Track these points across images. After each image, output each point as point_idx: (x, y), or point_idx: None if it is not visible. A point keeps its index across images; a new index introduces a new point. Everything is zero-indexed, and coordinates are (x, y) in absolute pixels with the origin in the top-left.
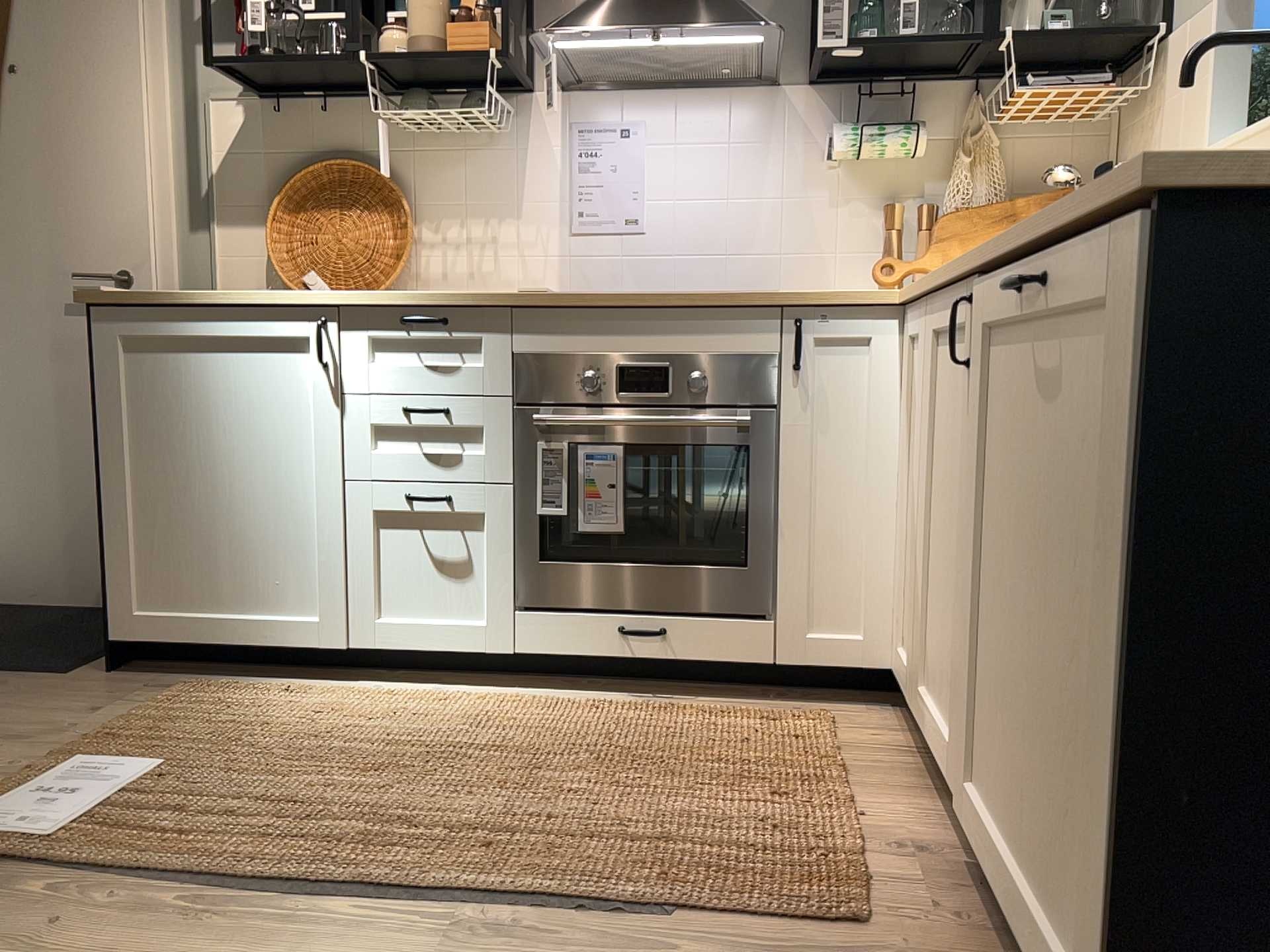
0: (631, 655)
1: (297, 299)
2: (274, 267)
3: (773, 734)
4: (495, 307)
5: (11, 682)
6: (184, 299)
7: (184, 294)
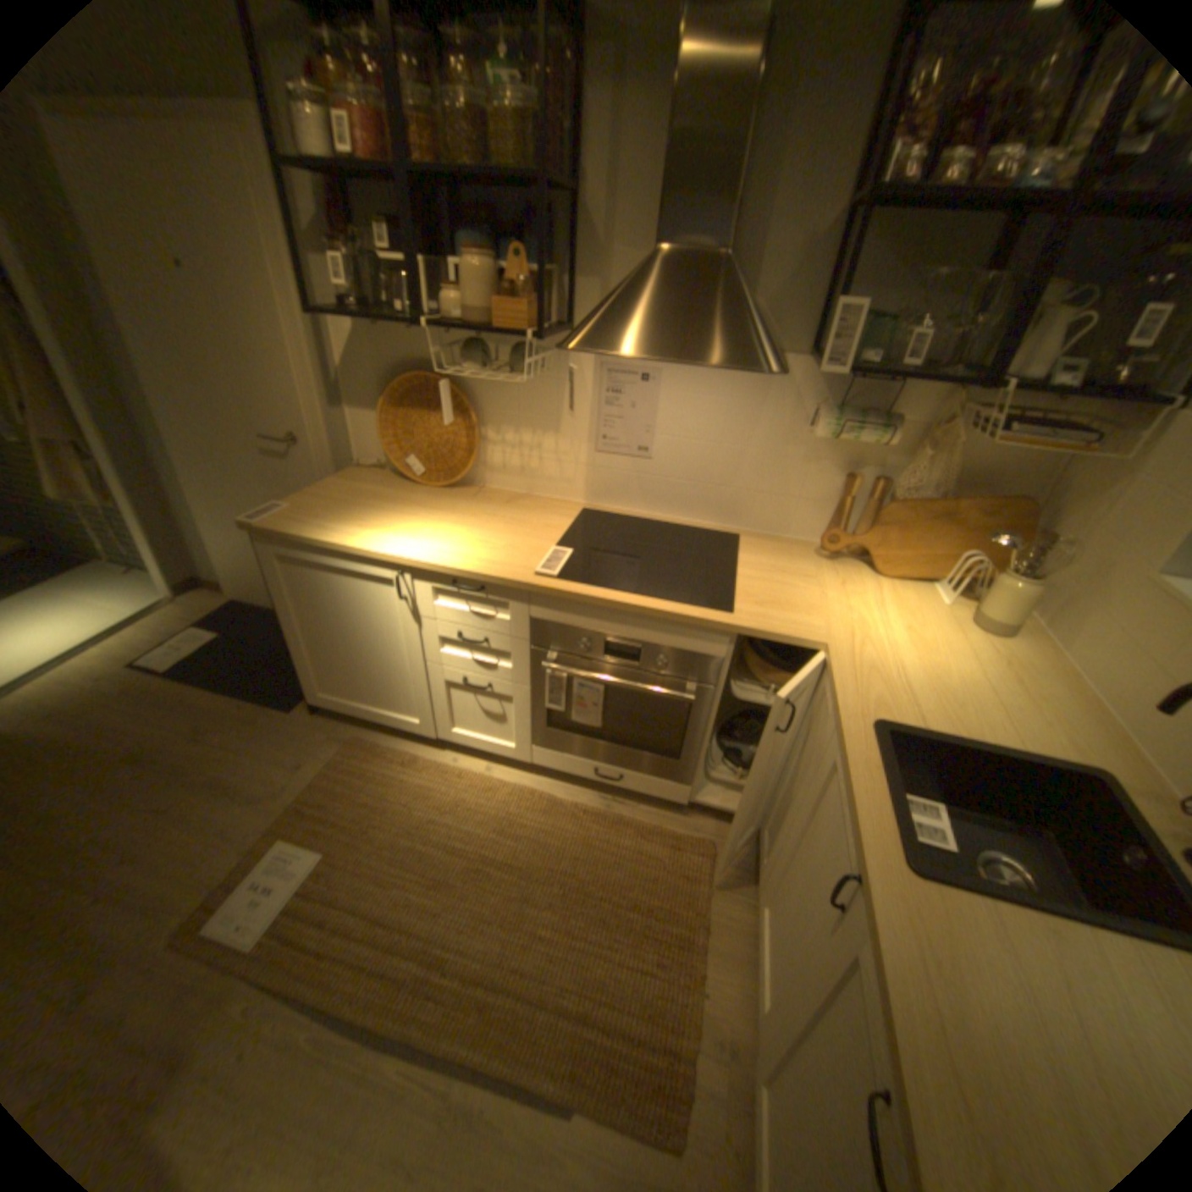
0: (599, 780)
1: (380, 557)
2: (385, 452)
3: (671, 870)
4: (517, 589)
5: (258, 719)
6: (306, 542)
7: (305, 538)
